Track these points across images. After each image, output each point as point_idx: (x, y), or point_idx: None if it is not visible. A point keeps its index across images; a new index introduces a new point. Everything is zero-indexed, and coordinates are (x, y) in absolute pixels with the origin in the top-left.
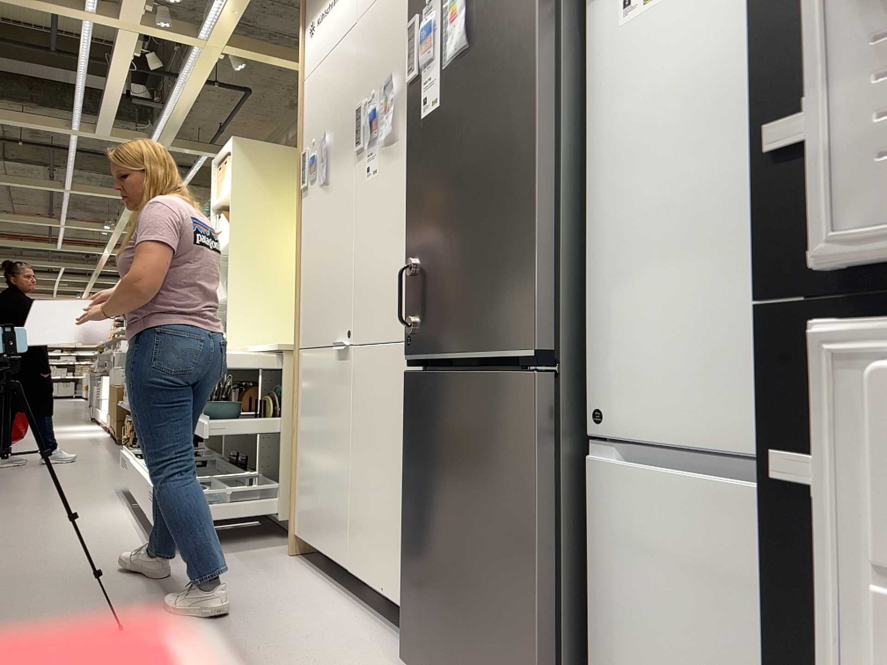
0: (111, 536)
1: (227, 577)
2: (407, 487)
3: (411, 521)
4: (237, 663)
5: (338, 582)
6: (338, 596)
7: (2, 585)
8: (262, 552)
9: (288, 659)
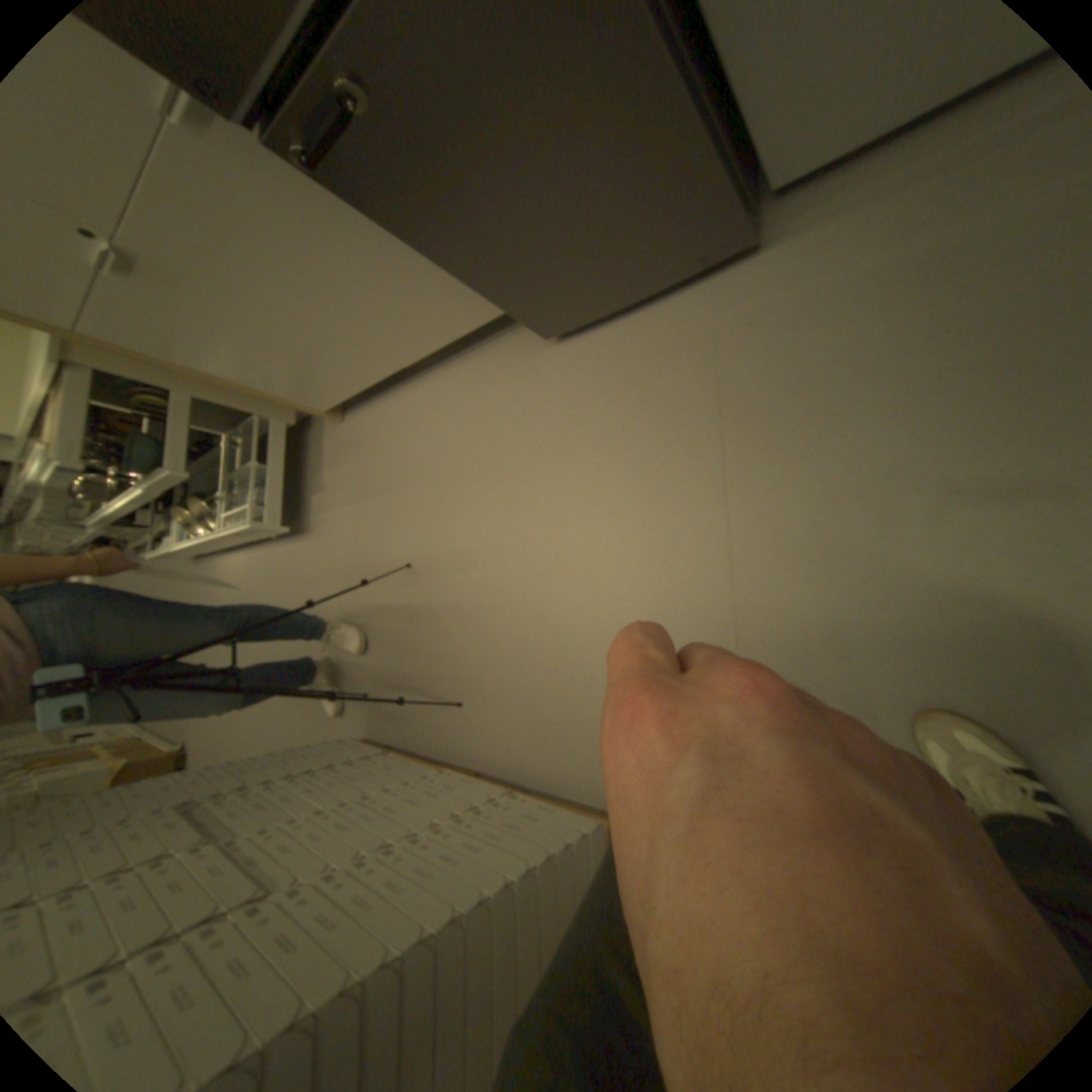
0: (272, 570)
1: (361, 478)
2: (420, 239)
3: (459, 256)
4: (485, 477)
5: (400, 383)
6: (420, 384)
7: (318, 650)
8: (333, 445)
9: (495, 435)
